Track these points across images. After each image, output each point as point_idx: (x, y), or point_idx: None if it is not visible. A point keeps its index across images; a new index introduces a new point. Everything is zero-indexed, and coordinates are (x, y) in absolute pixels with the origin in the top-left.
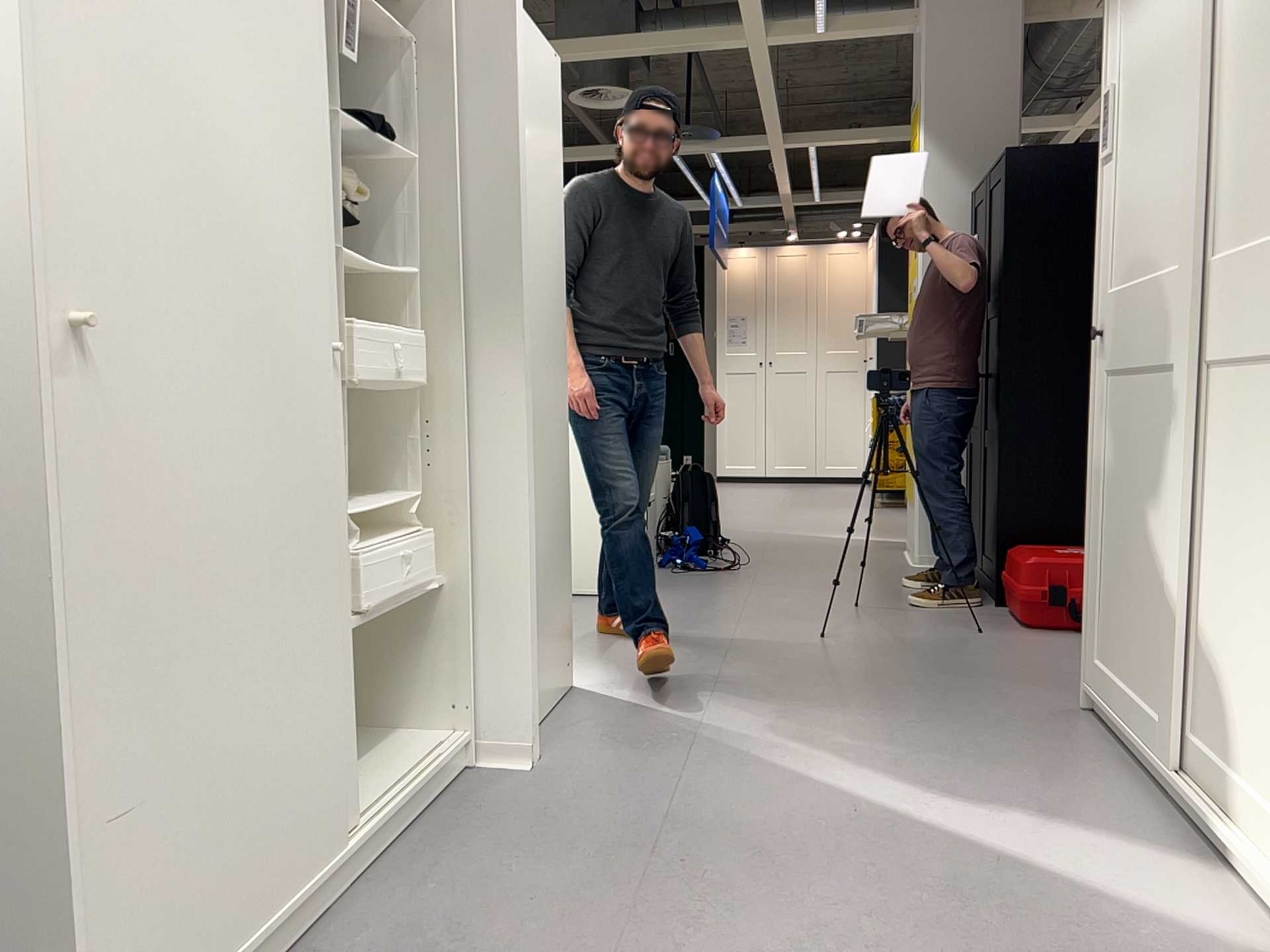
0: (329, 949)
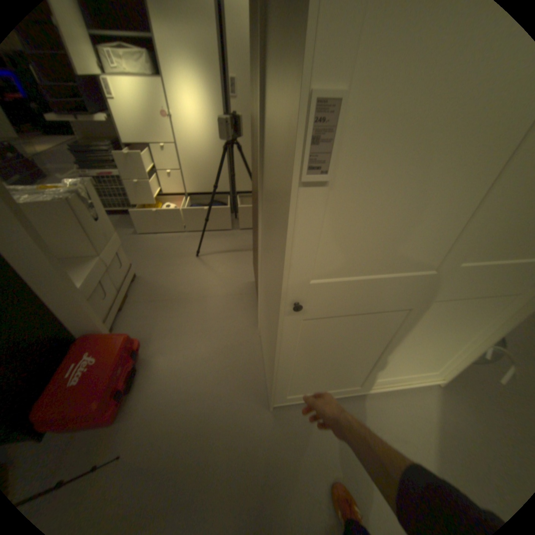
0: None
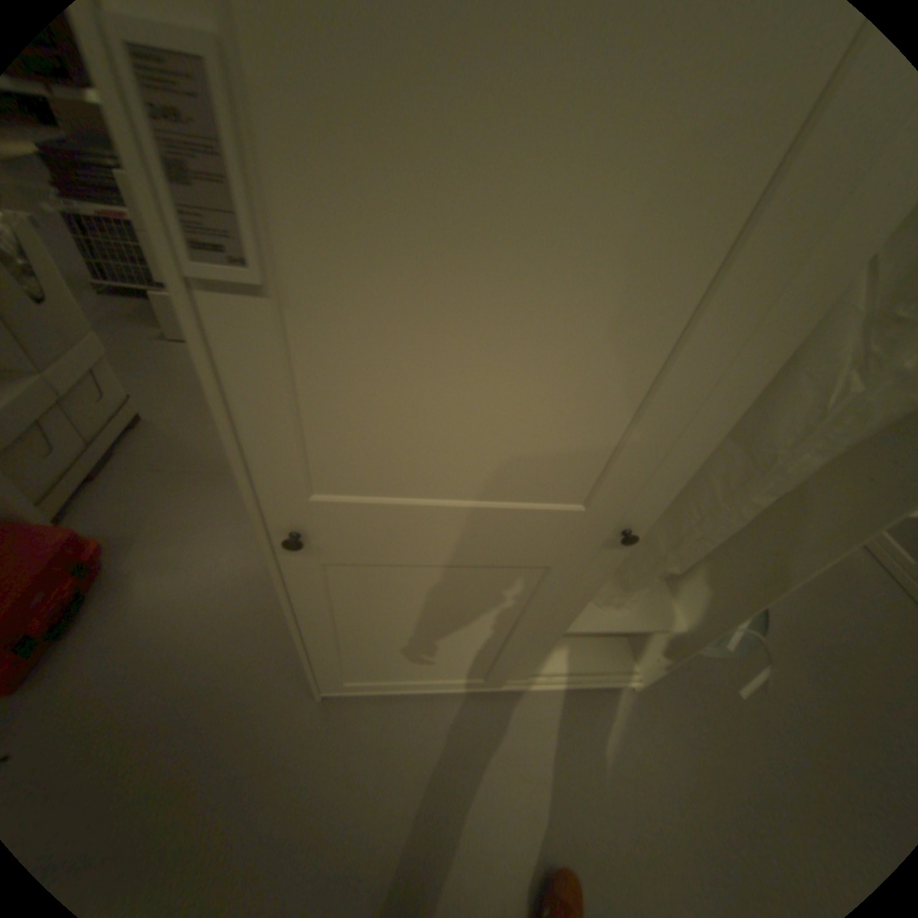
0: None
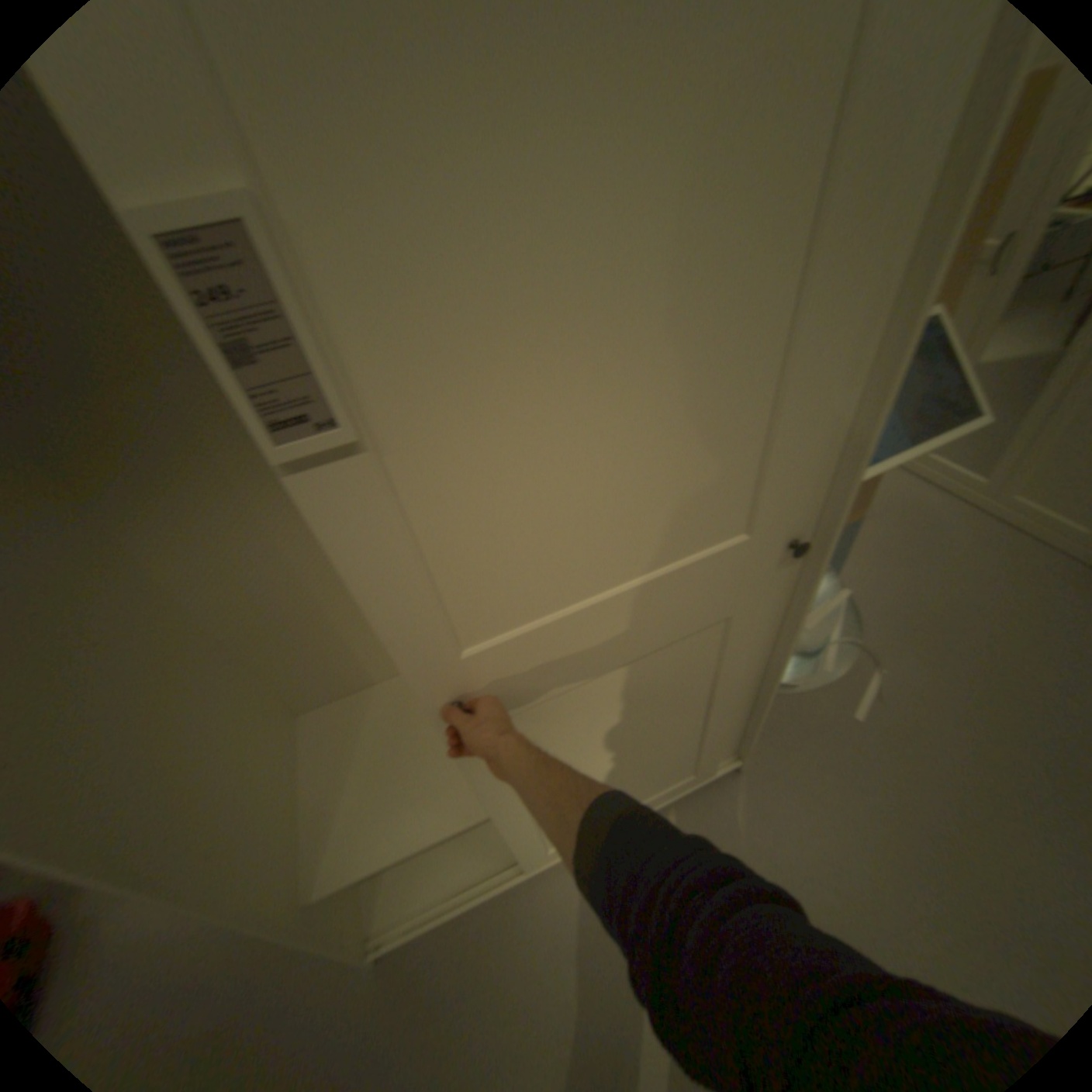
0: None
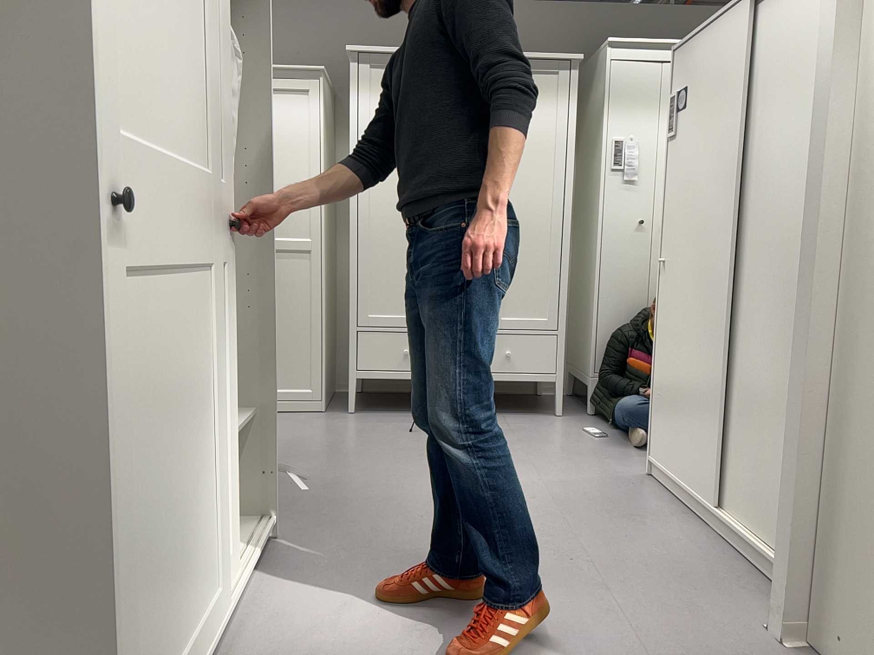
0: (671, 507)
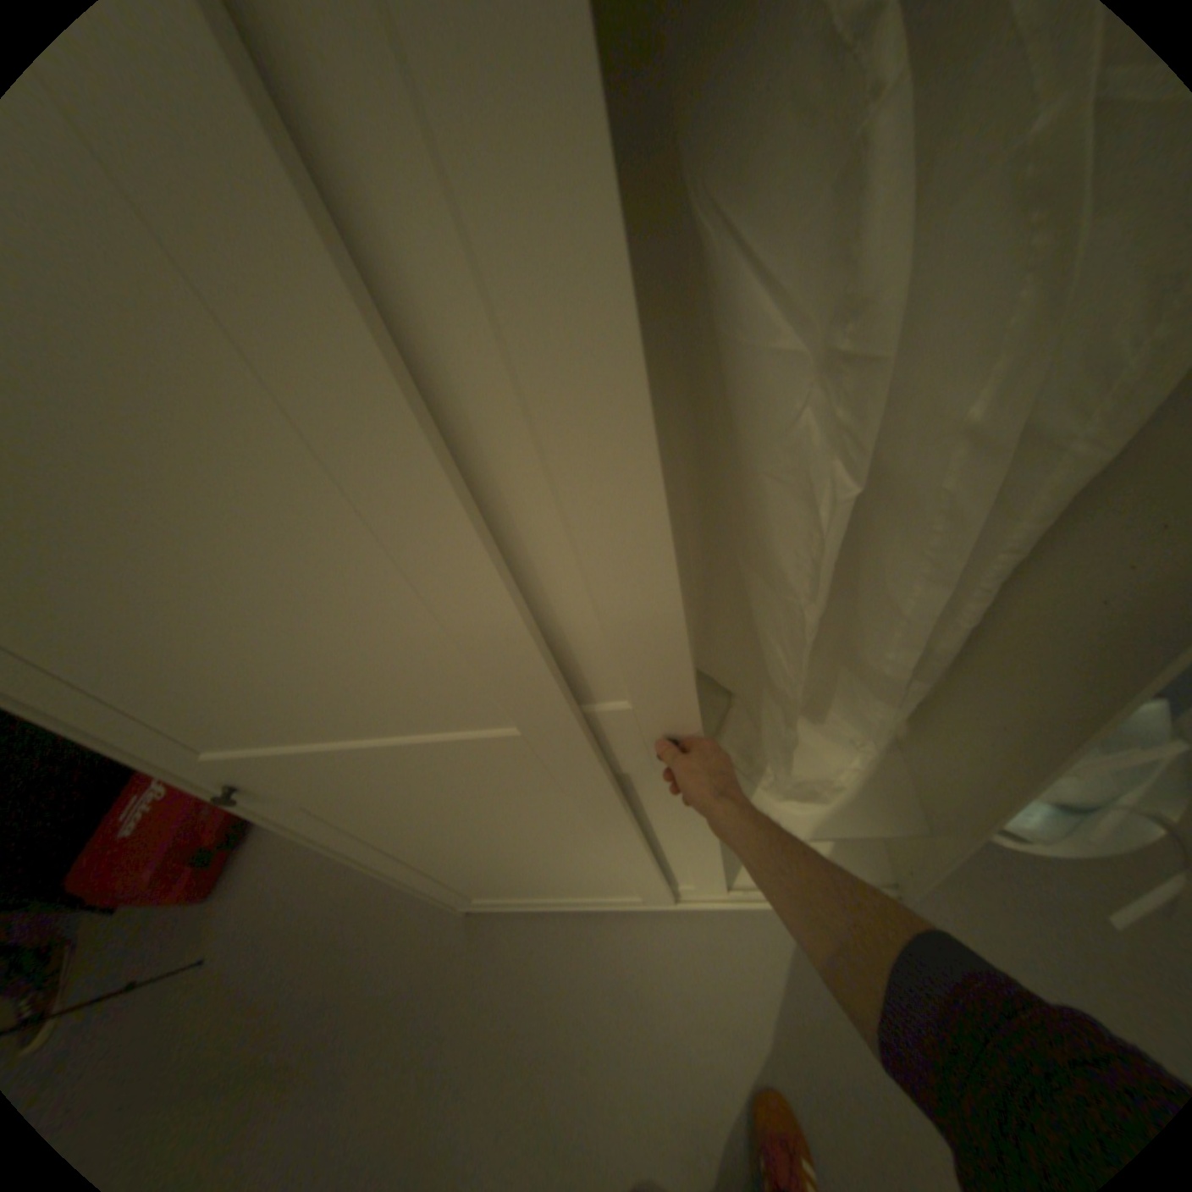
0: None
